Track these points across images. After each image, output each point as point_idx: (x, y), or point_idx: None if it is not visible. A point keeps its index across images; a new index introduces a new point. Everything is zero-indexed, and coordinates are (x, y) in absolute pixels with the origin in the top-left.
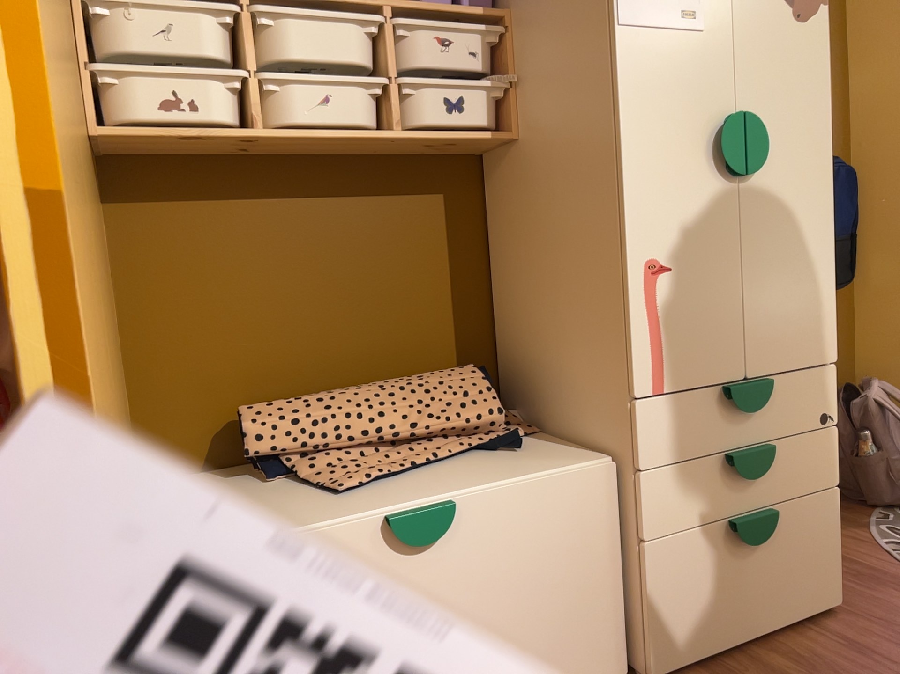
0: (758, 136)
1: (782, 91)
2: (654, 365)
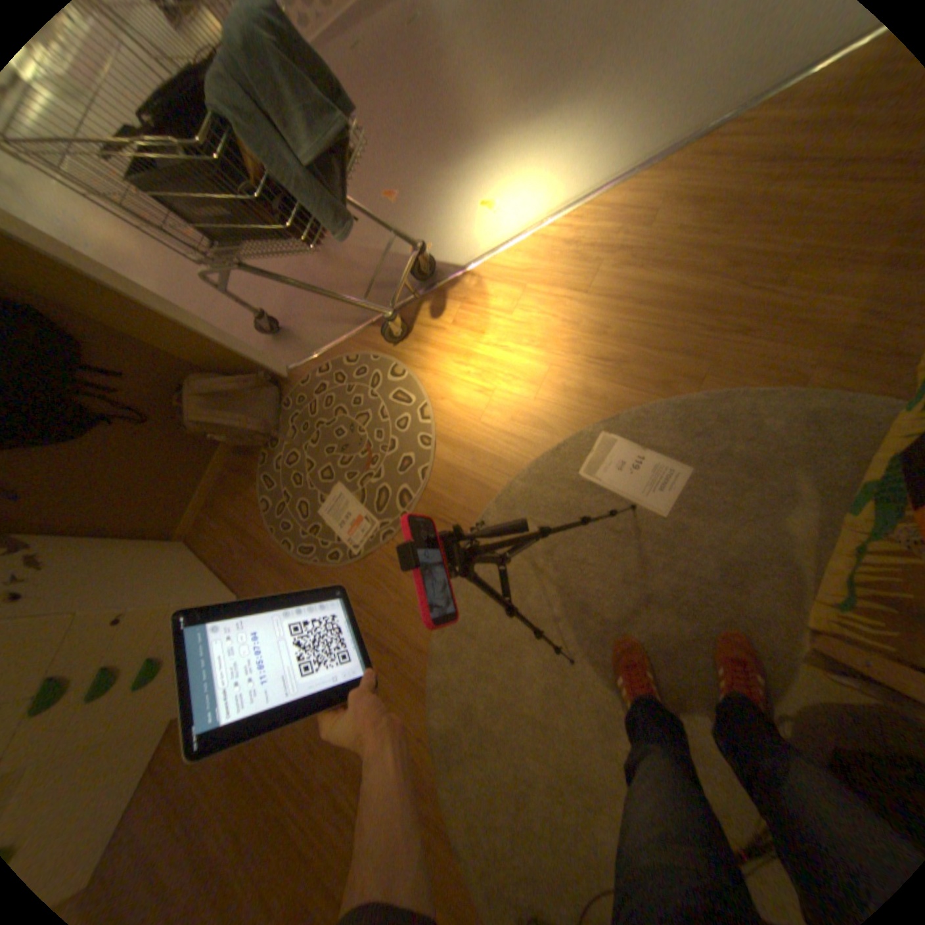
0: None
1: None
2: None
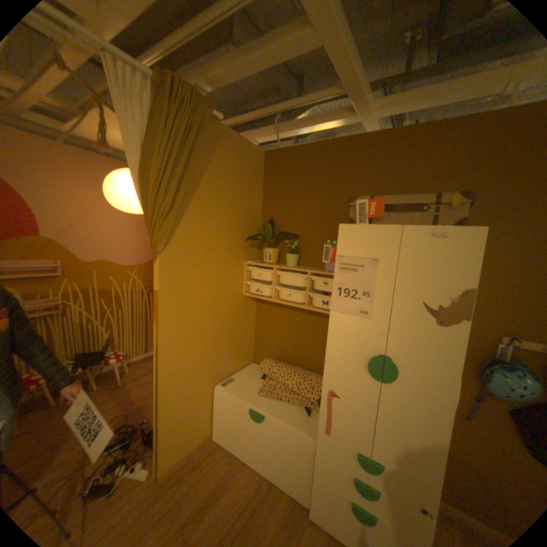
0: (391, 370)
1: (420, 355)
2: (326, 424)
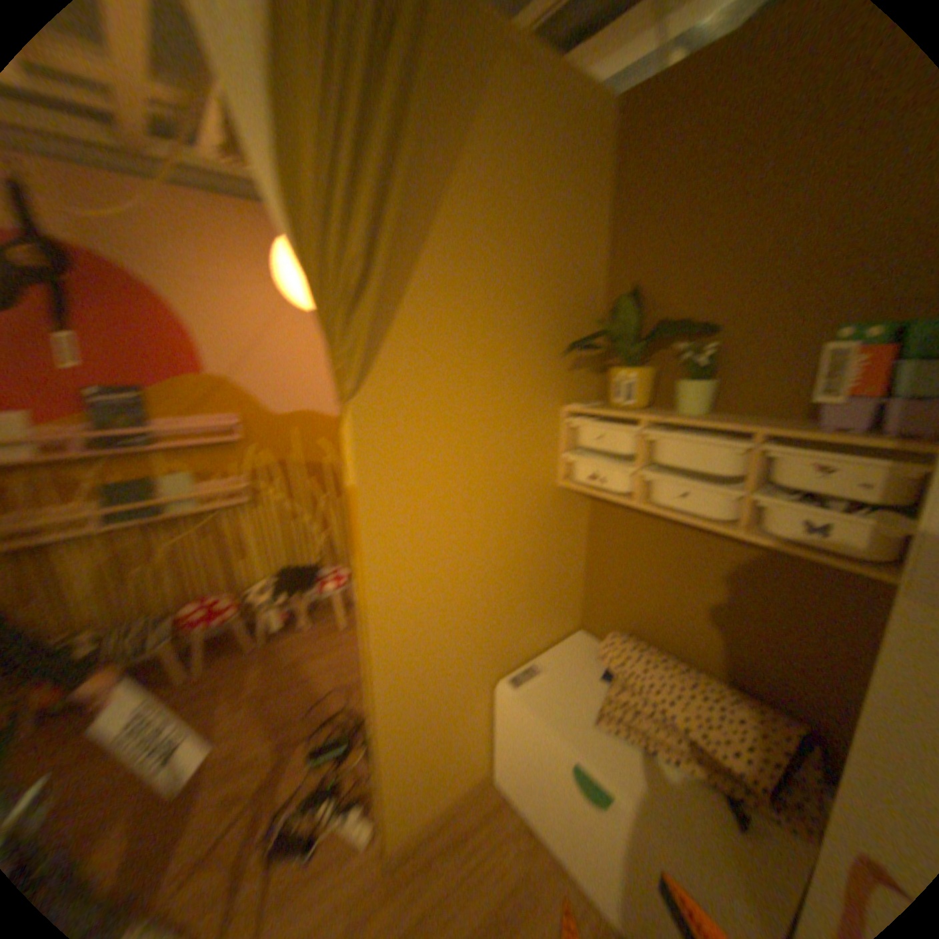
0: None
1: None
2: None
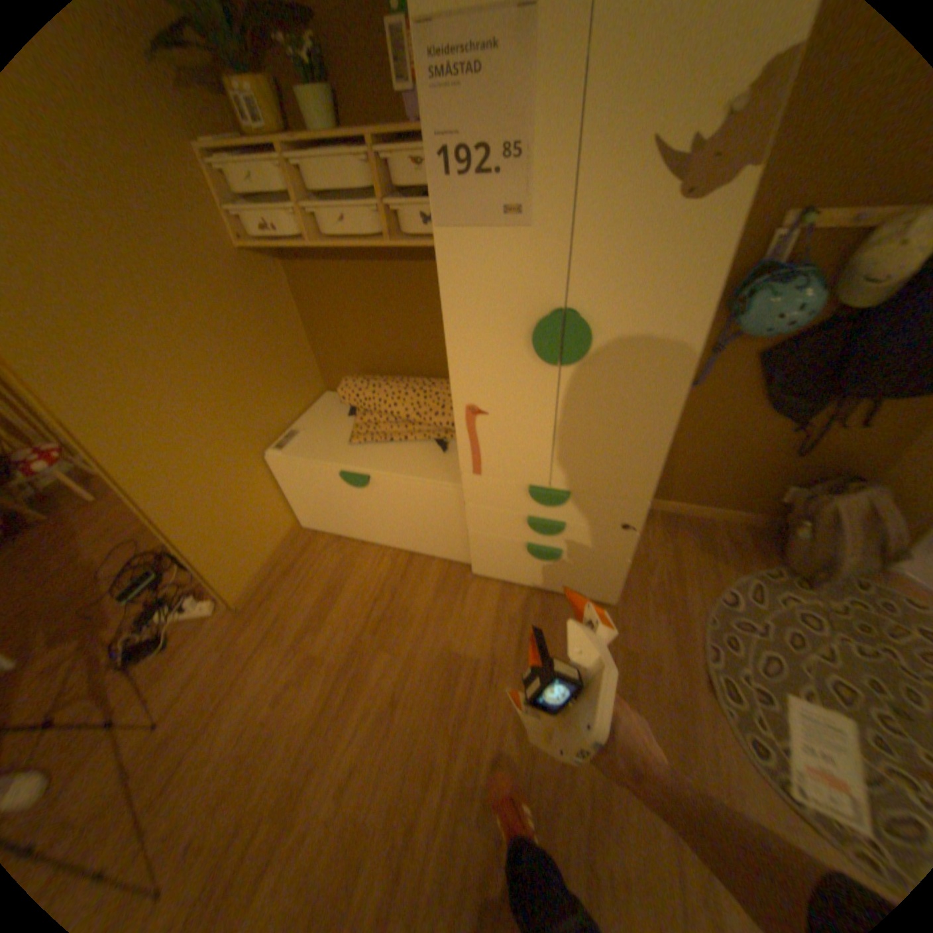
0: (578, 336)
1: (636, 287)
2: (472, 461)
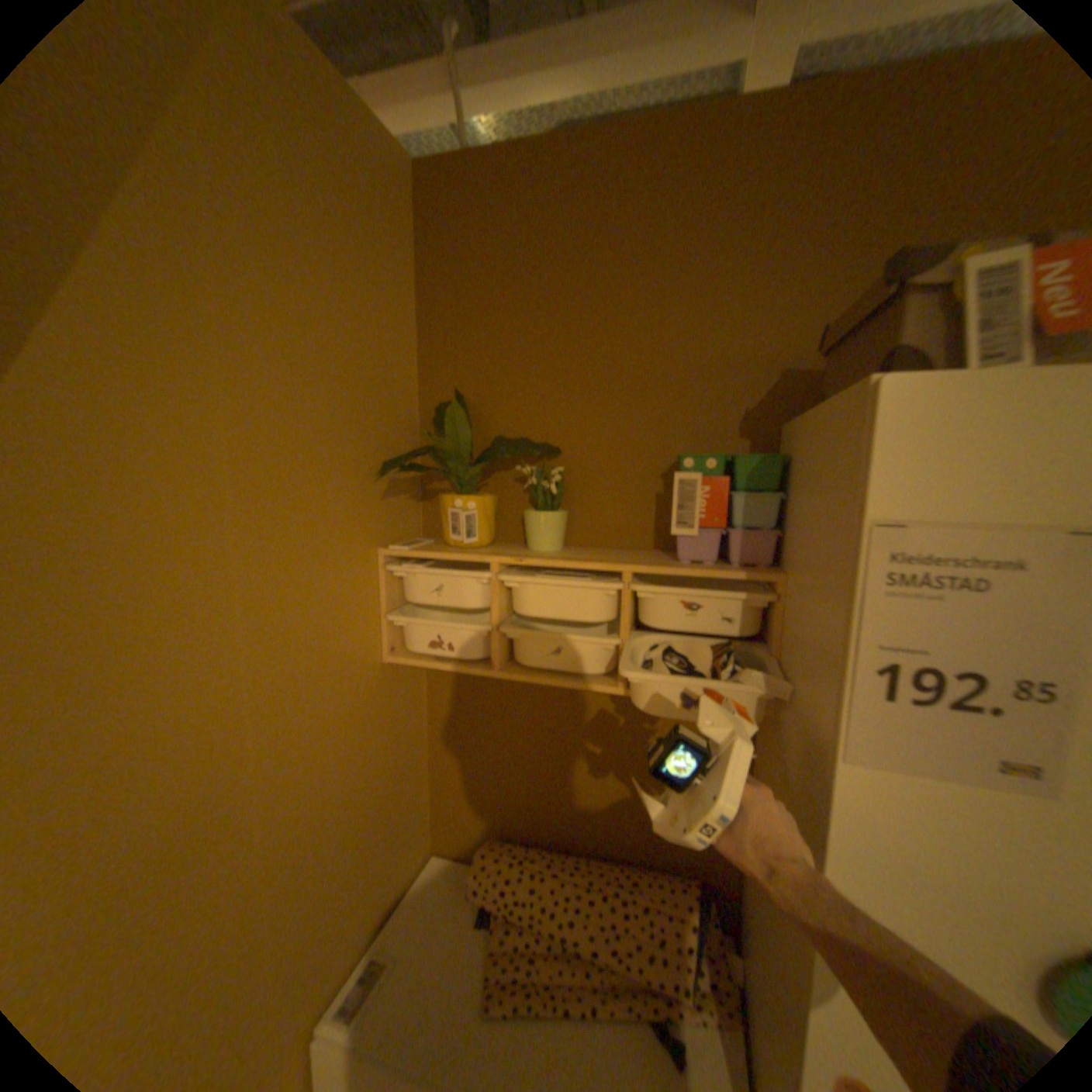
0: None
1: None
2: None
